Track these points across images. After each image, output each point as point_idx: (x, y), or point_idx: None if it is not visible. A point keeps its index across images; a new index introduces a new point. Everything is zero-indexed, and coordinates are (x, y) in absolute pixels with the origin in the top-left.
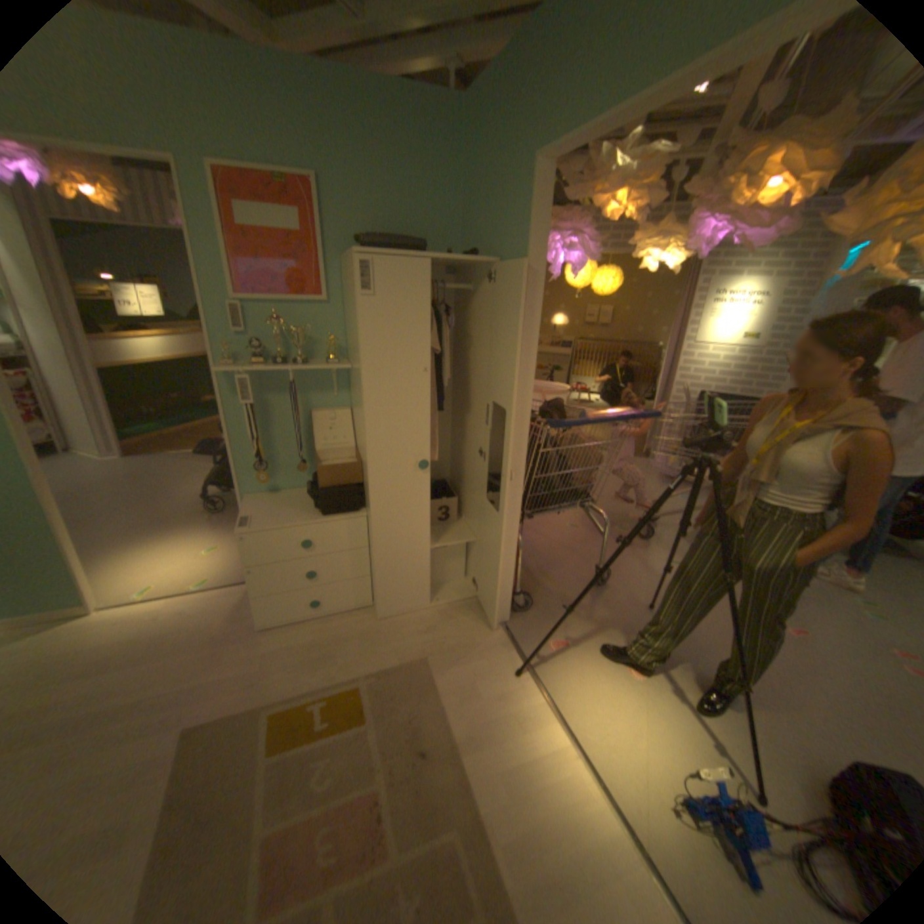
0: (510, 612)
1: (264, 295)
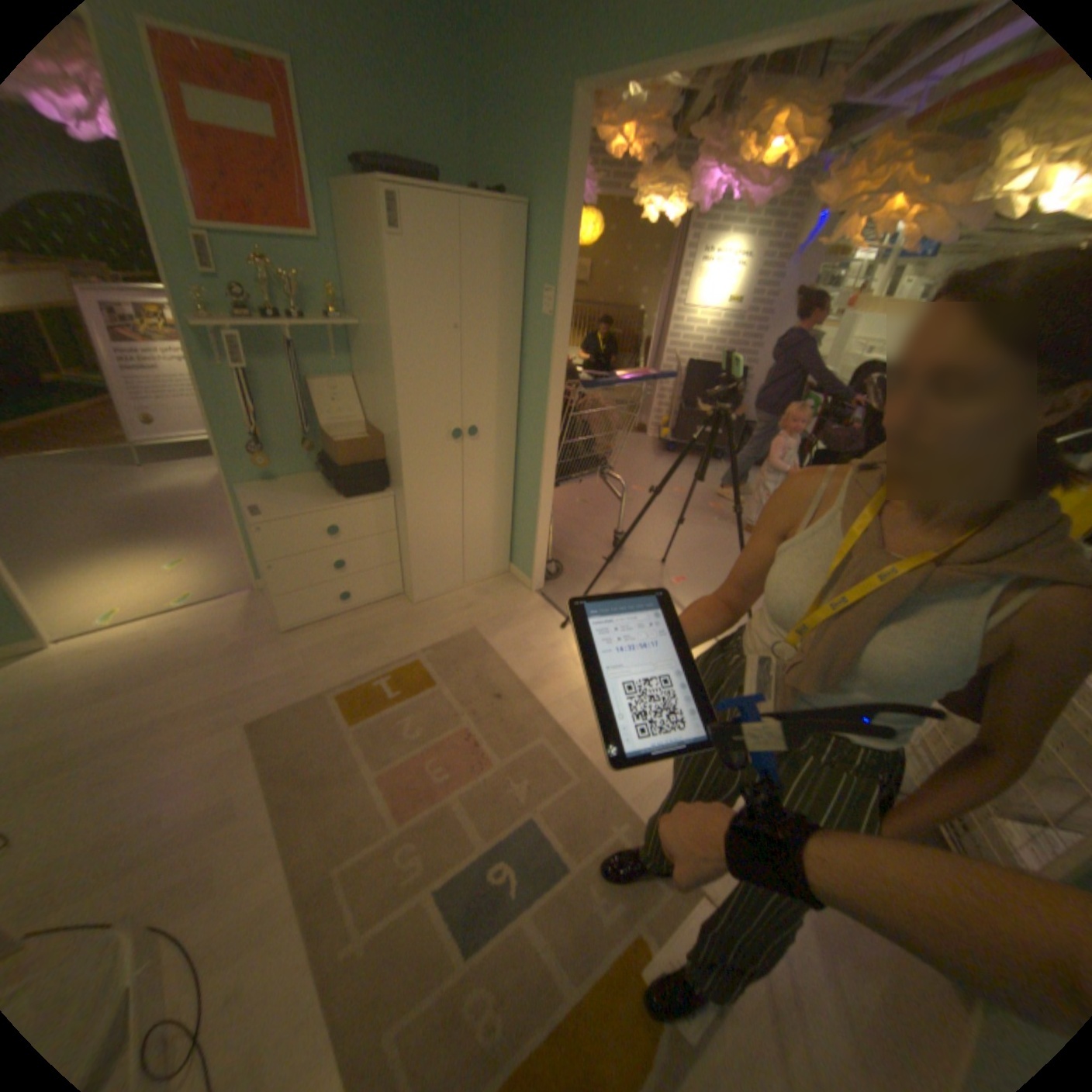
0: (543, 579)
1: (237, 225)
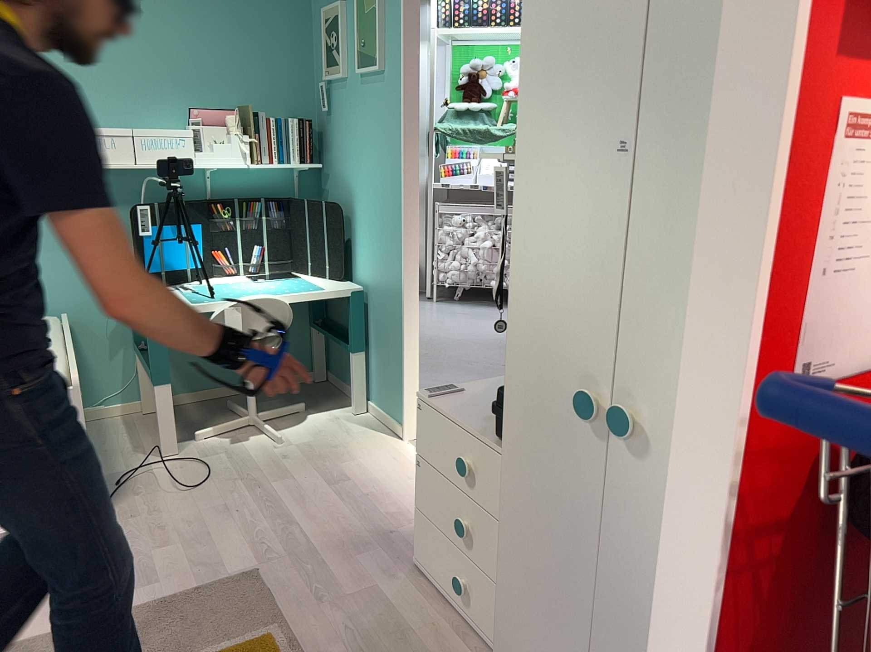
0: None
1: None
